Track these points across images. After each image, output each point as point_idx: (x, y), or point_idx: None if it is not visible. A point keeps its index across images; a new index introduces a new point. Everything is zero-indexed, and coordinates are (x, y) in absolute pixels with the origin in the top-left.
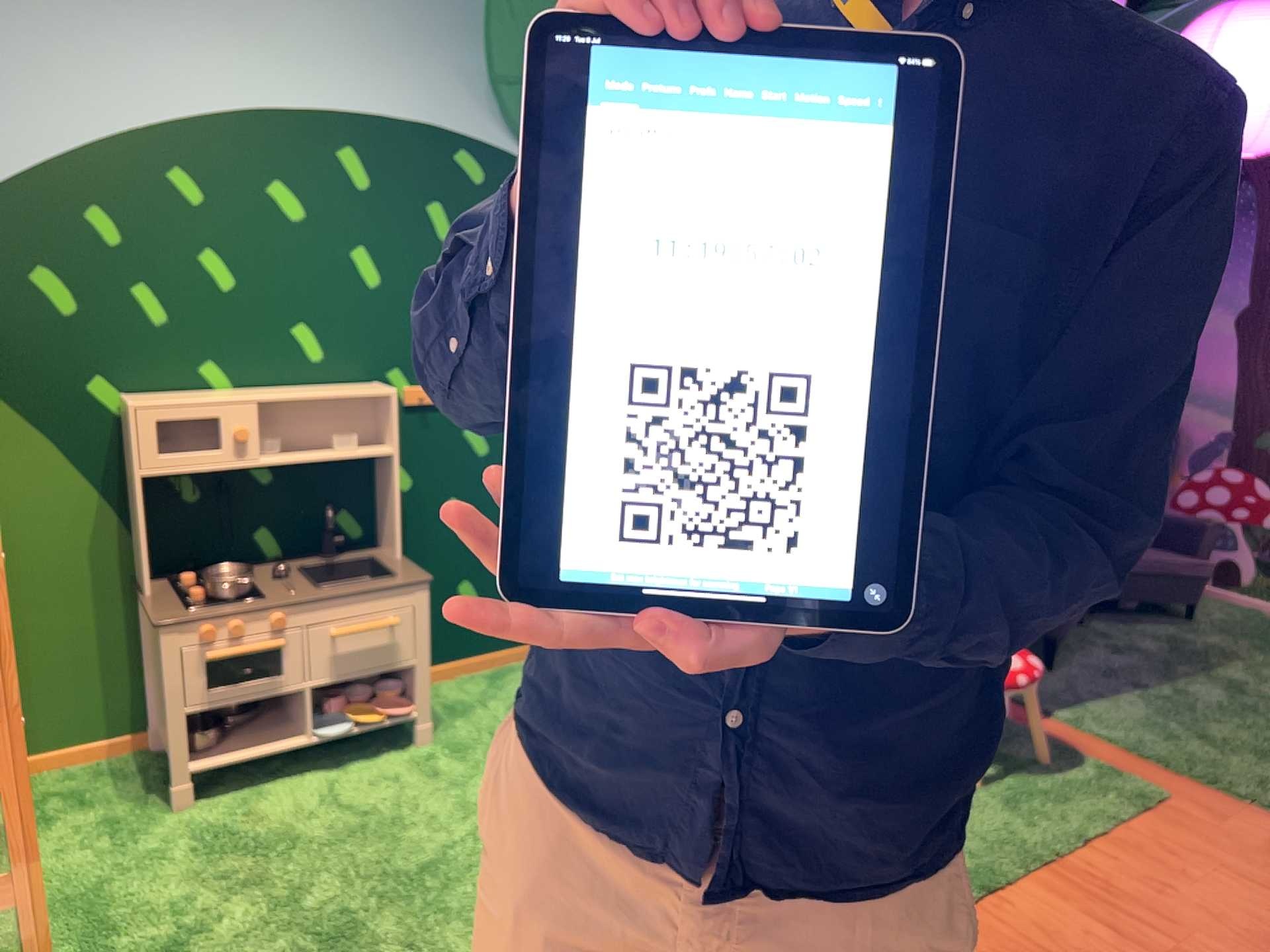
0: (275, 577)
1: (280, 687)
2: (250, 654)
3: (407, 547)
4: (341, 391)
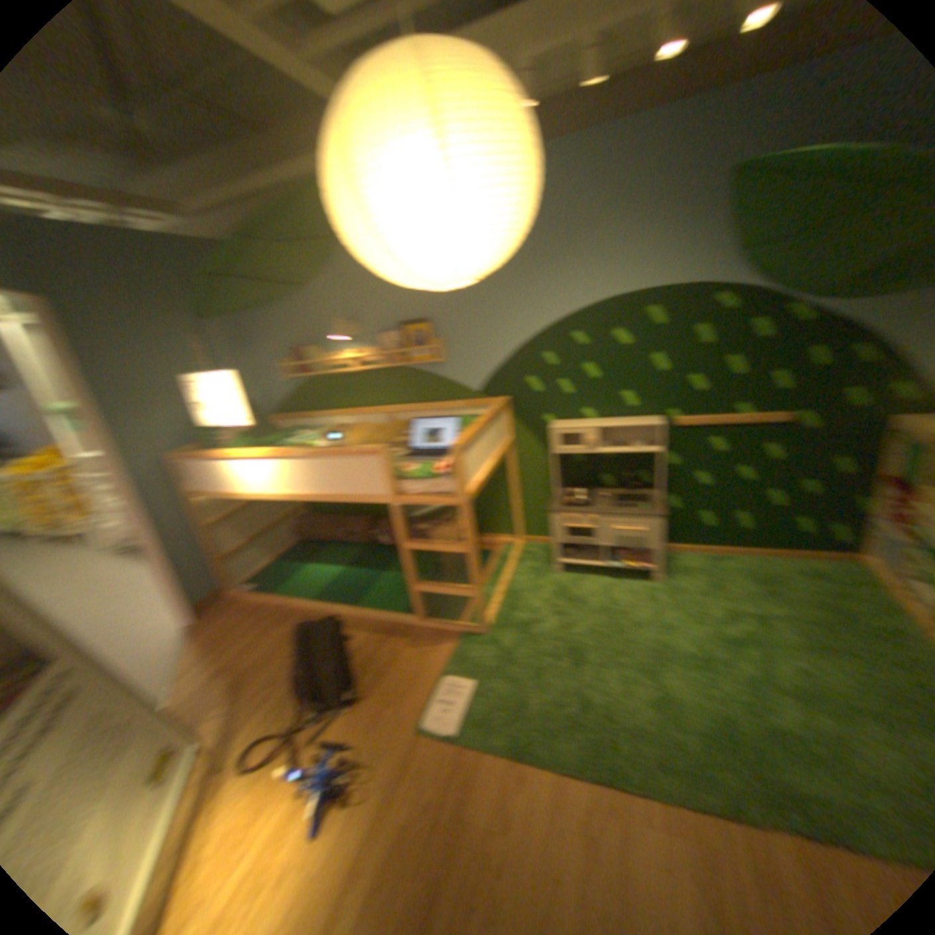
0: (599, 498)
1: (591, 543)
2: (578, 528)
3: (671, 491)
4: (635, 423)
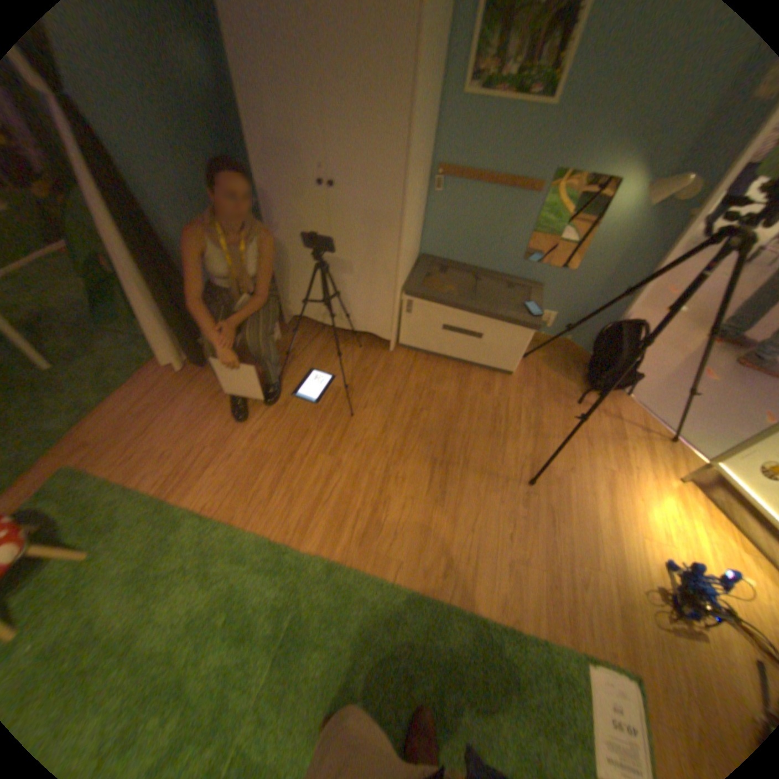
0: None
1: None
2: None
3: None
4: None
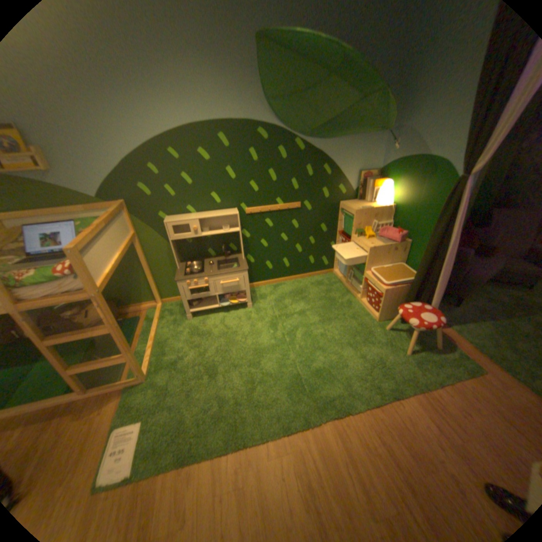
0: (209, 265)
1: (209, 295)
2: (199, 288)
3: (250, 253)
4: (223, 214)
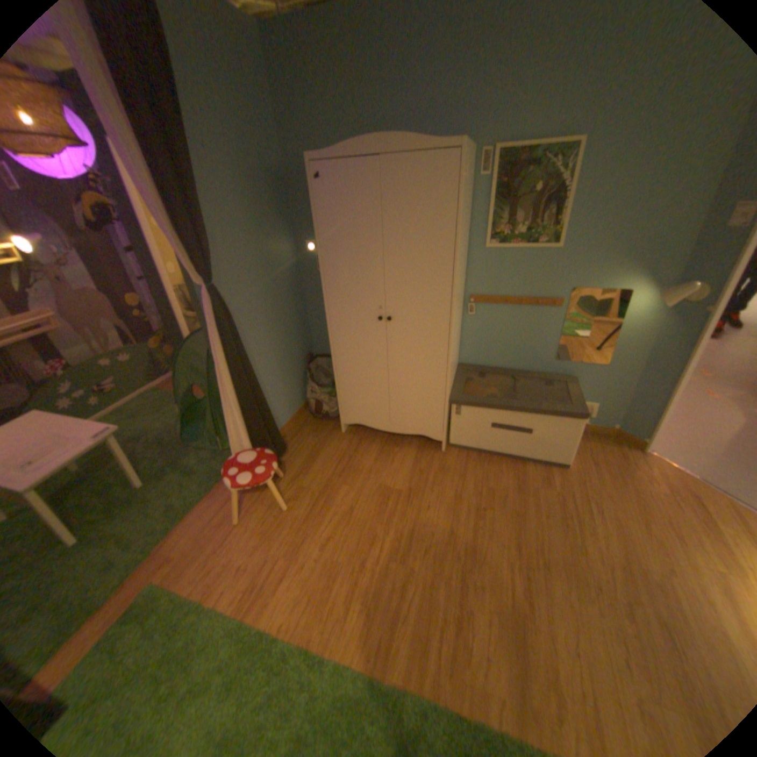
0: None
1: None
2: None
3: None
4: None
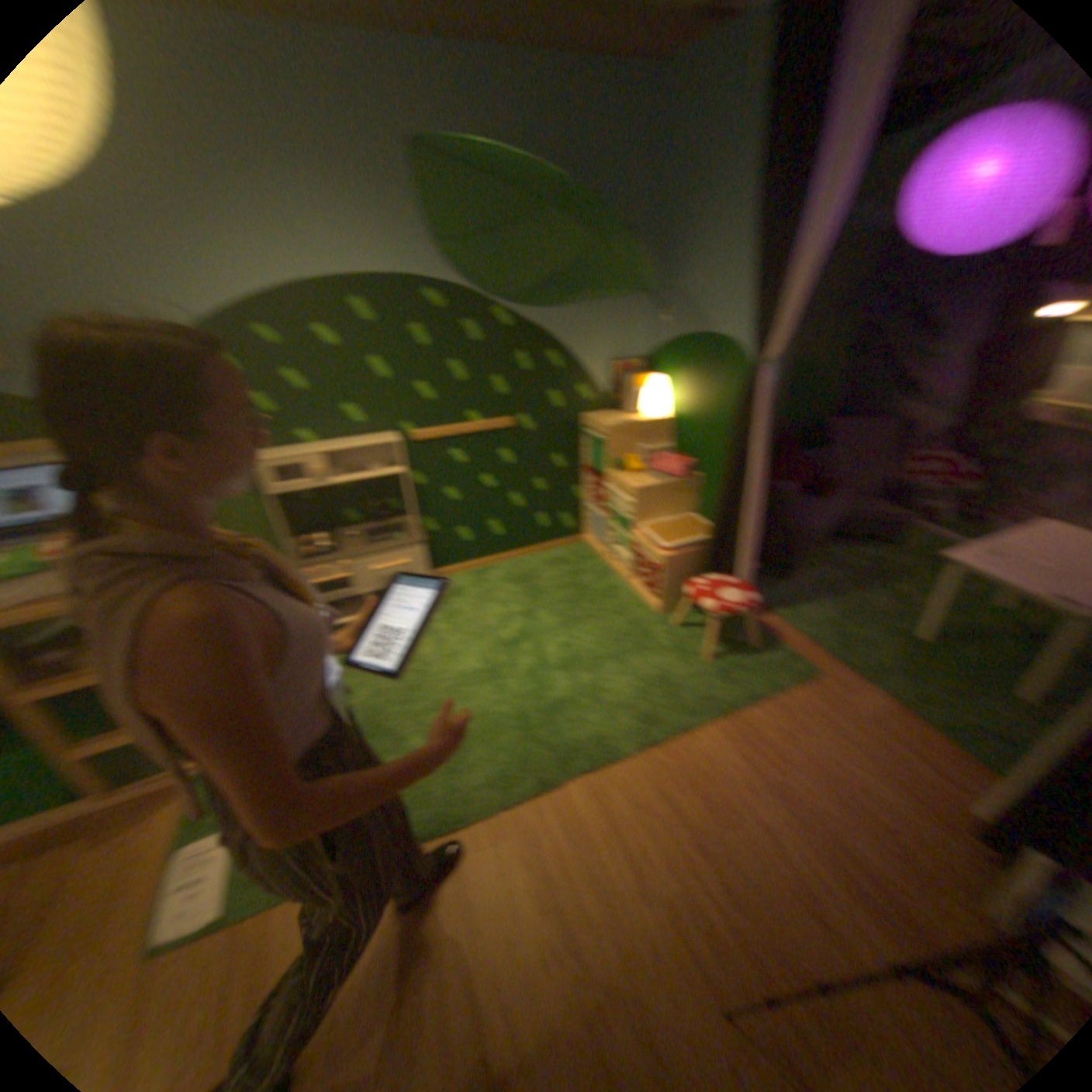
0: (355, 539)
1: (358, 594)
2: (338, 581)
3: (431, 514)
4: (376, 443)
